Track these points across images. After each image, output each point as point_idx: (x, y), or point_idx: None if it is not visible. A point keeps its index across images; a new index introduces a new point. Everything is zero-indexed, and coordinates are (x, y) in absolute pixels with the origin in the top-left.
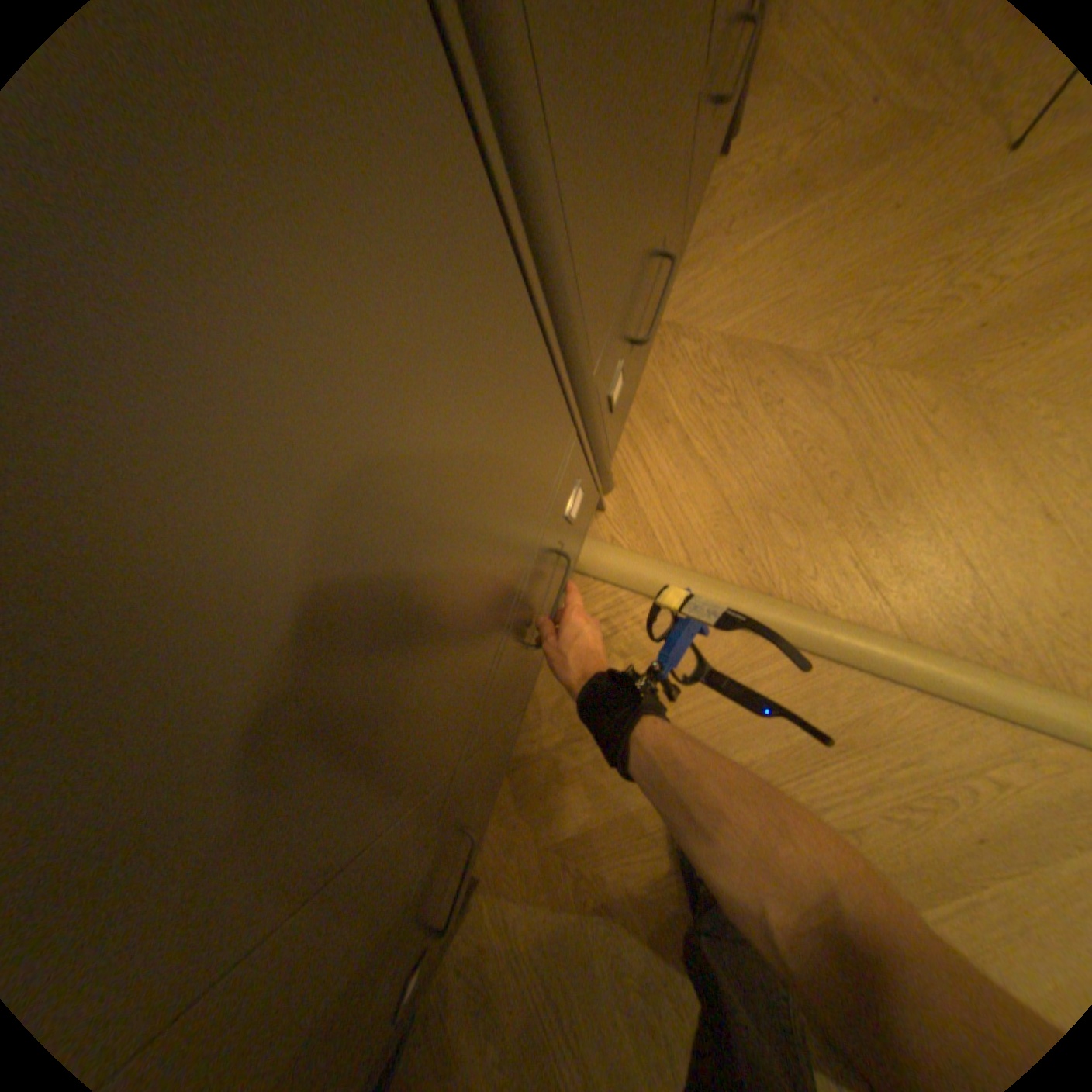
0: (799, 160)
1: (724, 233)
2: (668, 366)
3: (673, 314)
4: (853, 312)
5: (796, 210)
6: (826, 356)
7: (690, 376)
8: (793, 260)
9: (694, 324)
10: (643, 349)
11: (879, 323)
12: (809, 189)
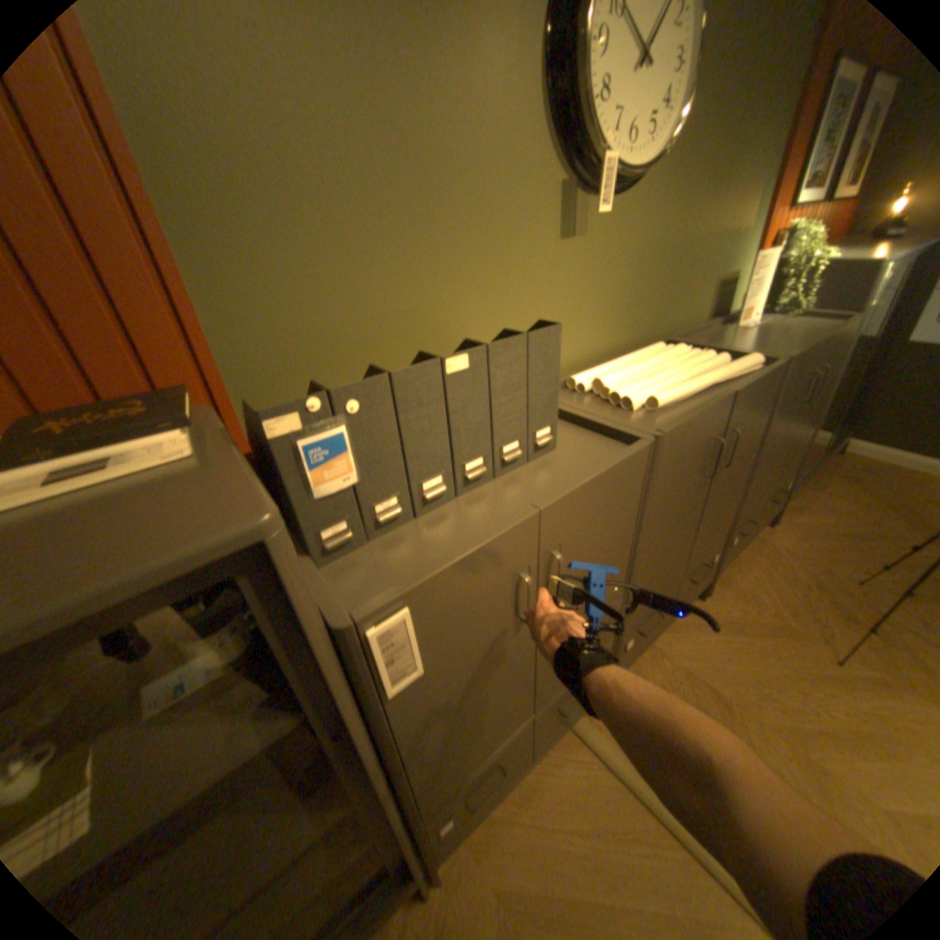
0: (737, 620)
1: (696, 629)
2: (654, 667)
3: (663, 647)
4: (752, 692)
5: (732, 637)
6: (734, 704)
7: (663, 677)
8: (726, 656)
9: (672, 657)
10: (644, 644)
11: (765, 704)
12: (739, 633)
